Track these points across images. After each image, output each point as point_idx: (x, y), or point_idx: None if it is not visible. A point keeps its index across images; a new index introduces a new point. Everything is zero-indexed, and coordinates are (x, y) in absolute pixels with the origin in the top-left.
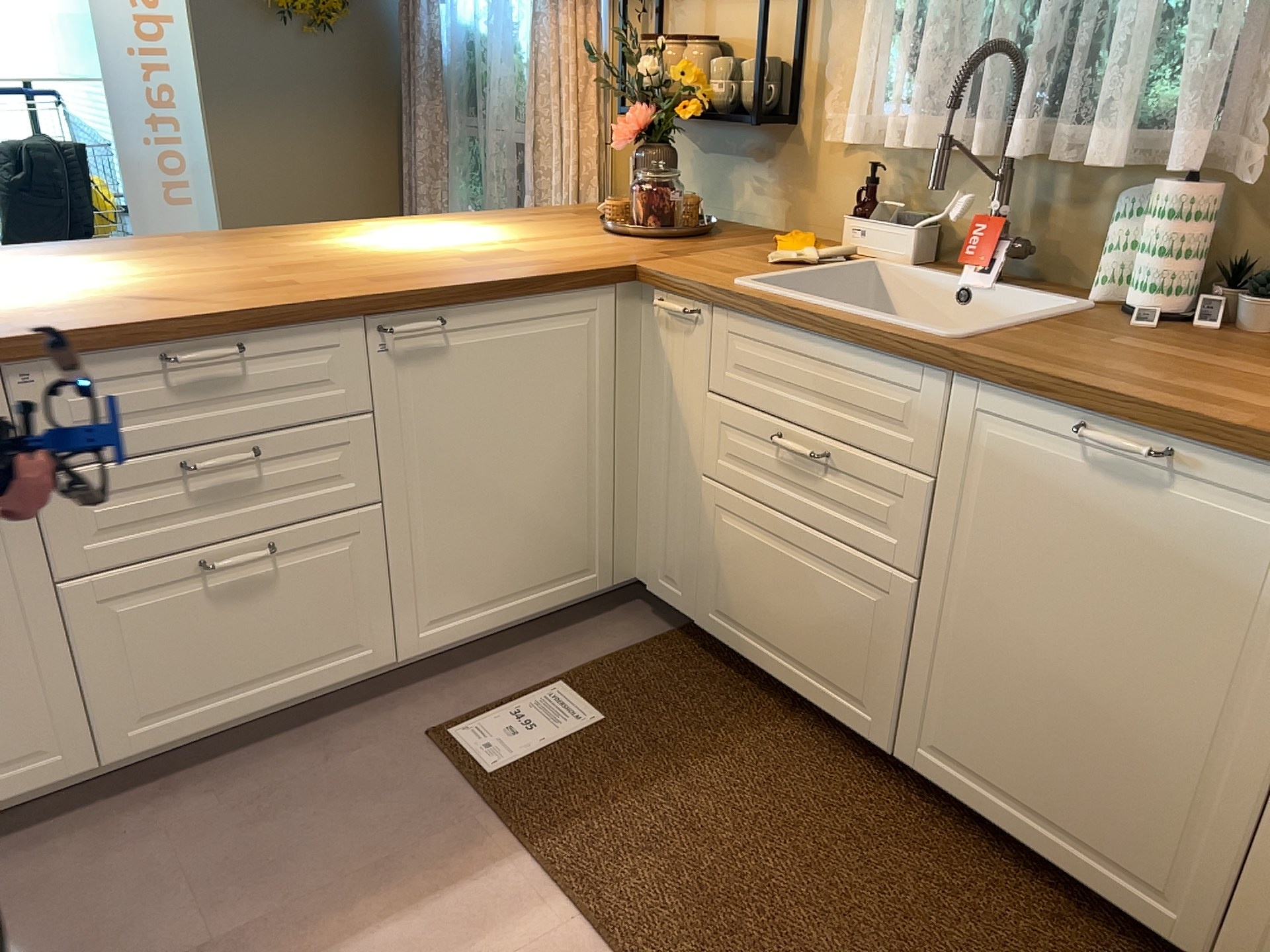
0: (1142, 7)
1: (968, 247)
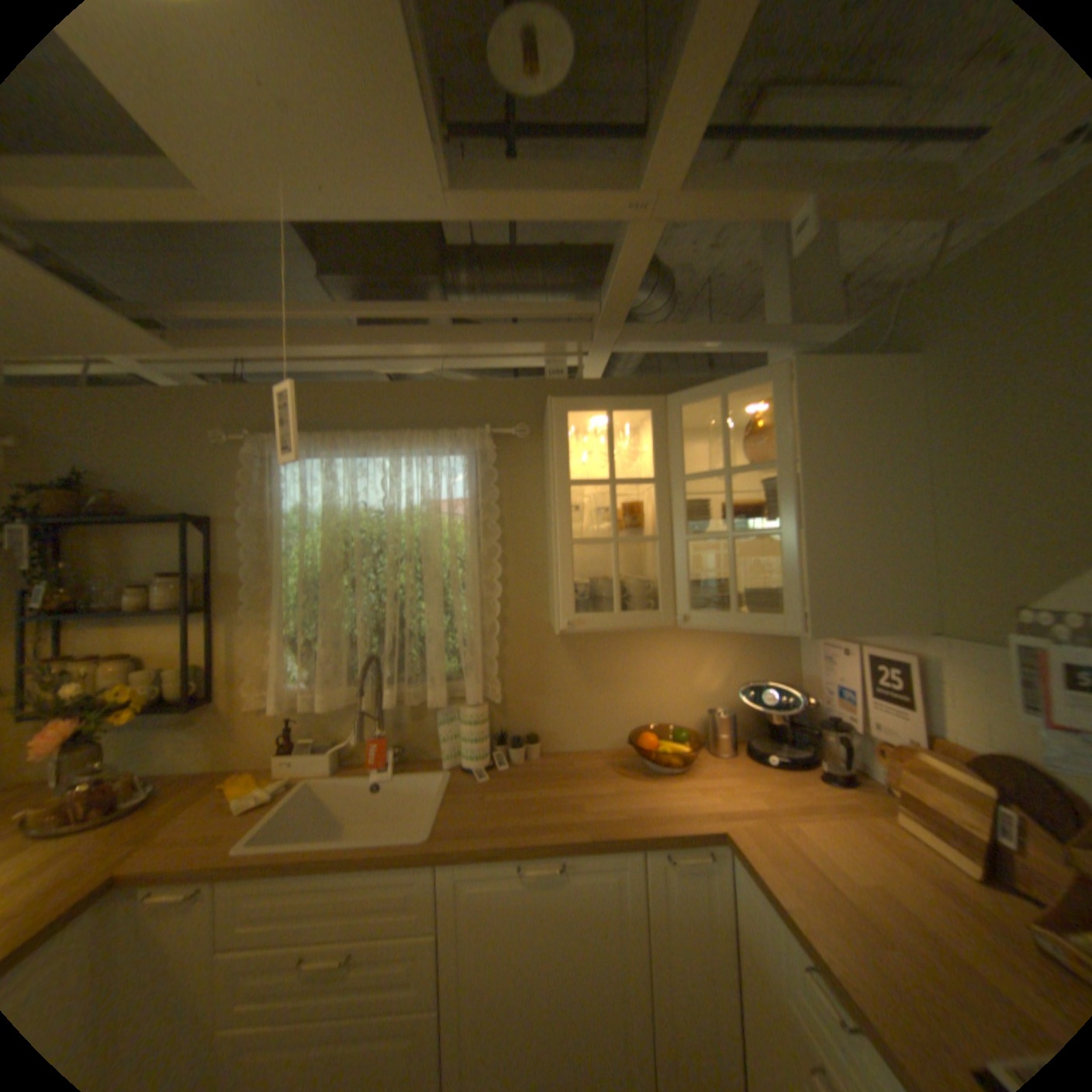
0: (437, 634)
1: (370, 760)
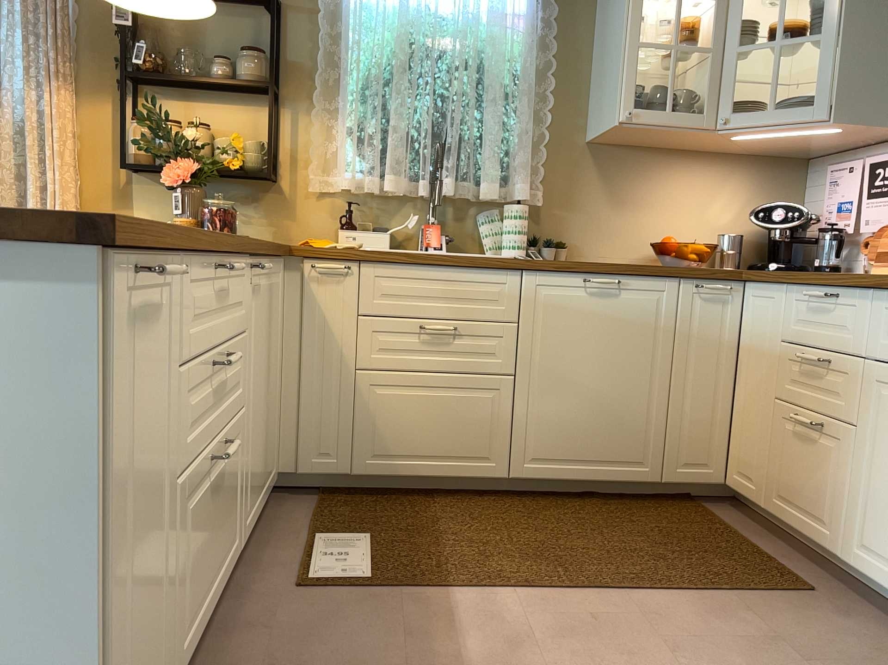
0: (494, 133)
1: (428, 236)
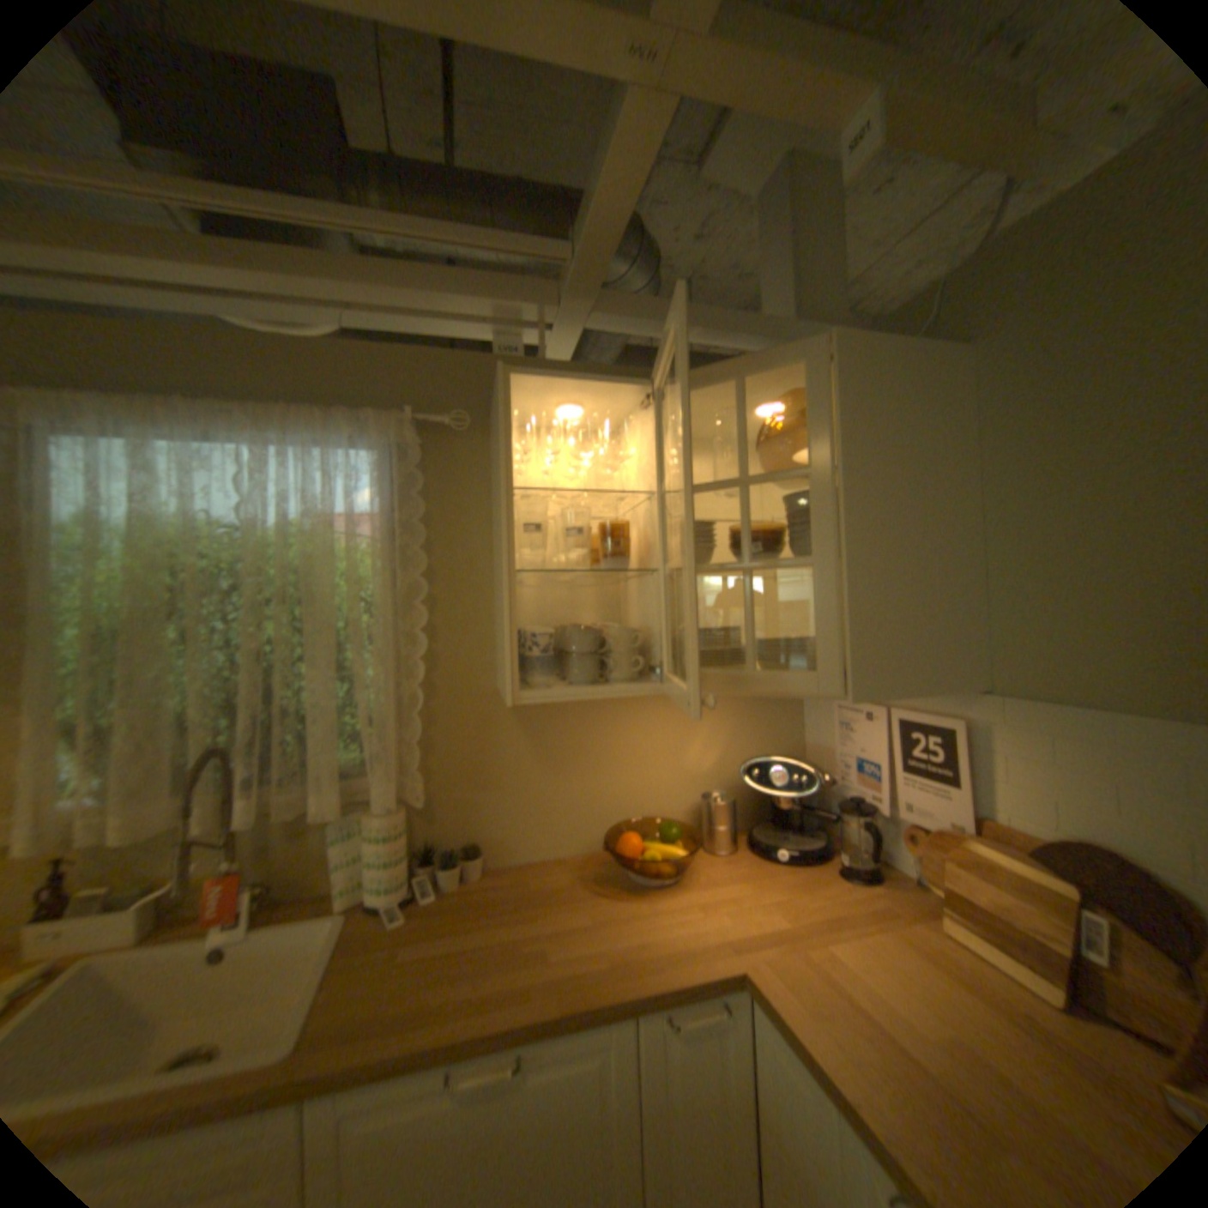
0: (325, 711)
1: (207, 912)
